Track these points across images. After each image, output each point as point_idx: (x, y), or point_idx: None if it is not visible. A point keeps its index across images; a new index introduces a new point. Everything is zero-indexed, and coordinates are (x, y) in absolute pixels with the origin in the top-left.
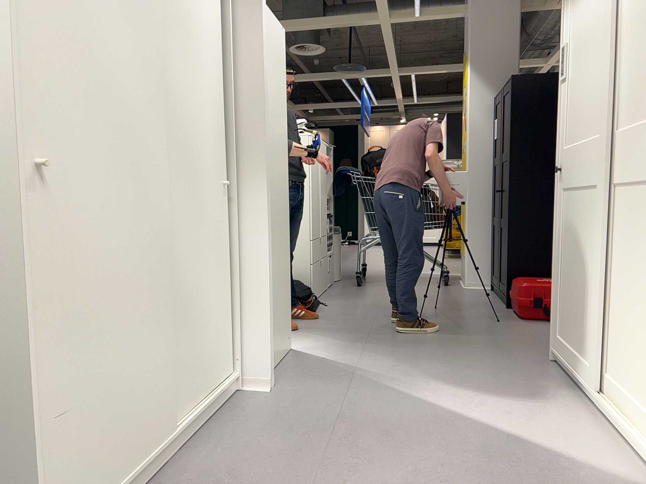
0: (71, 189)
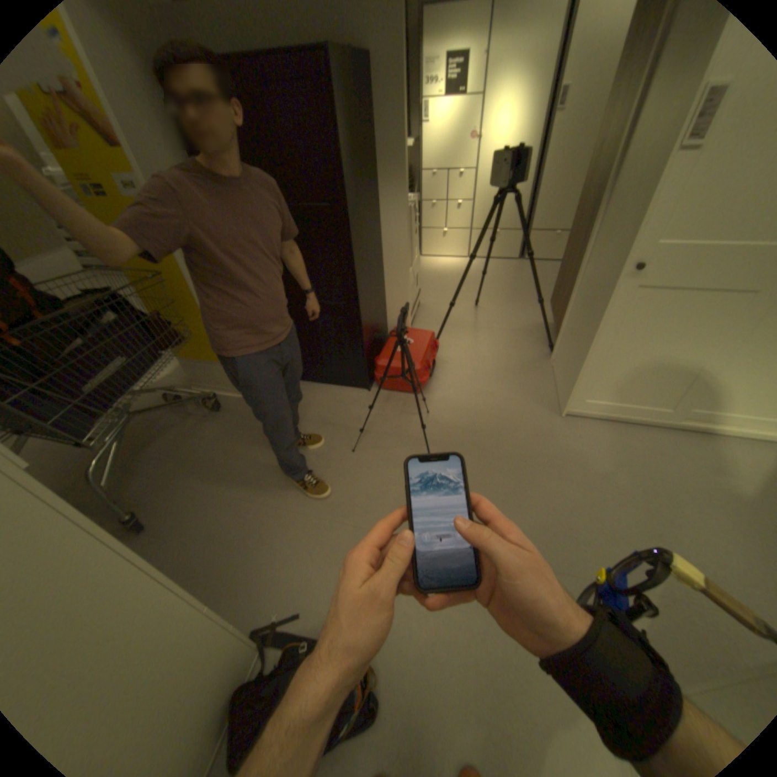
0: None
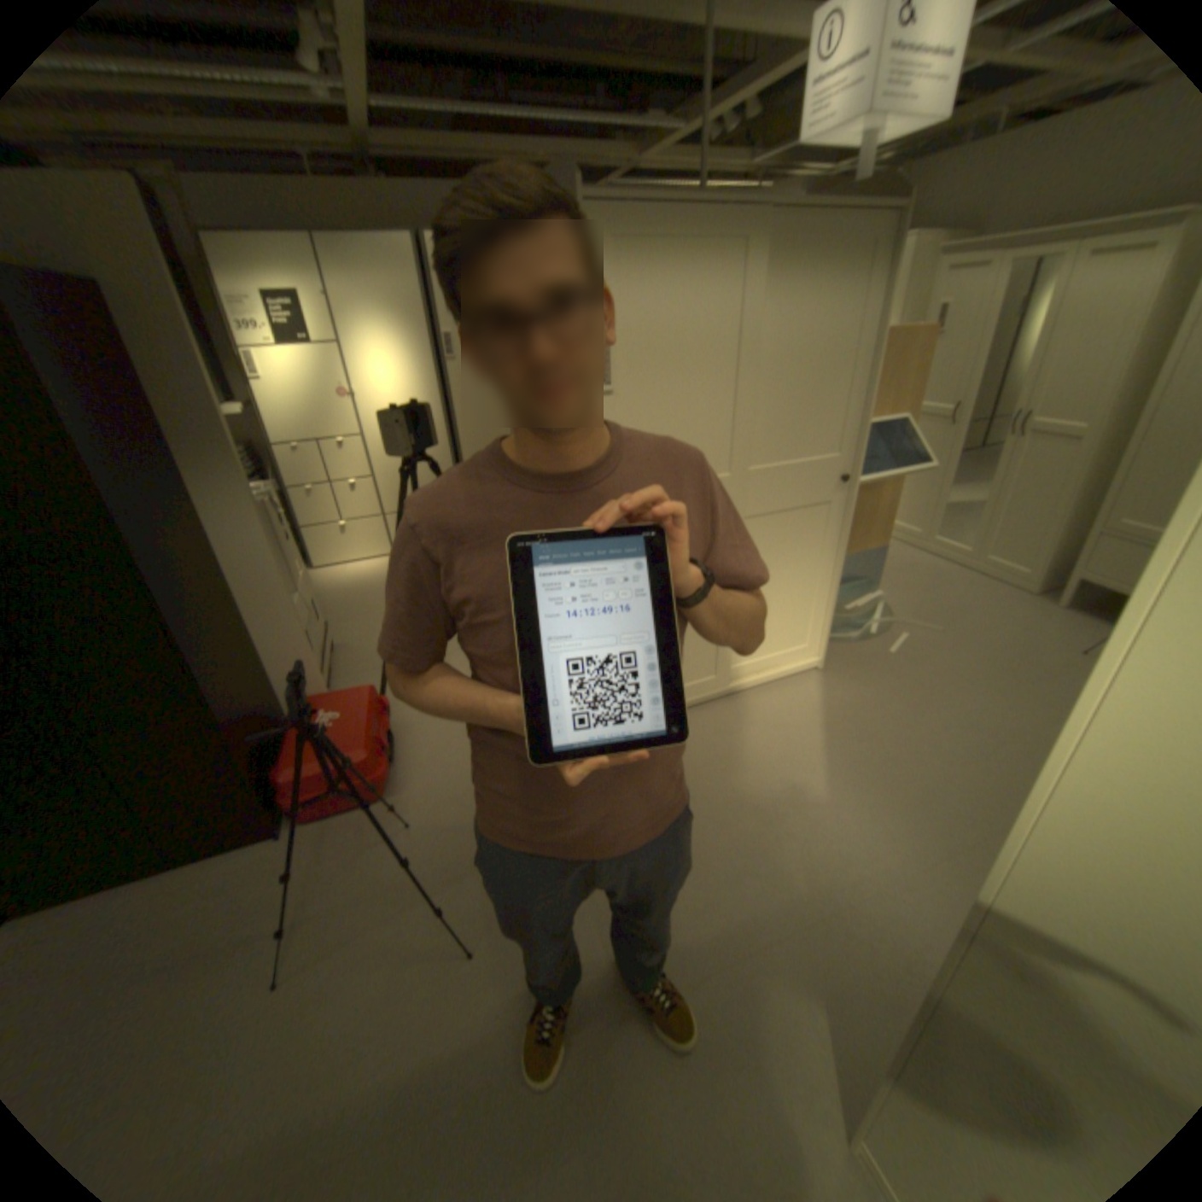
0: None
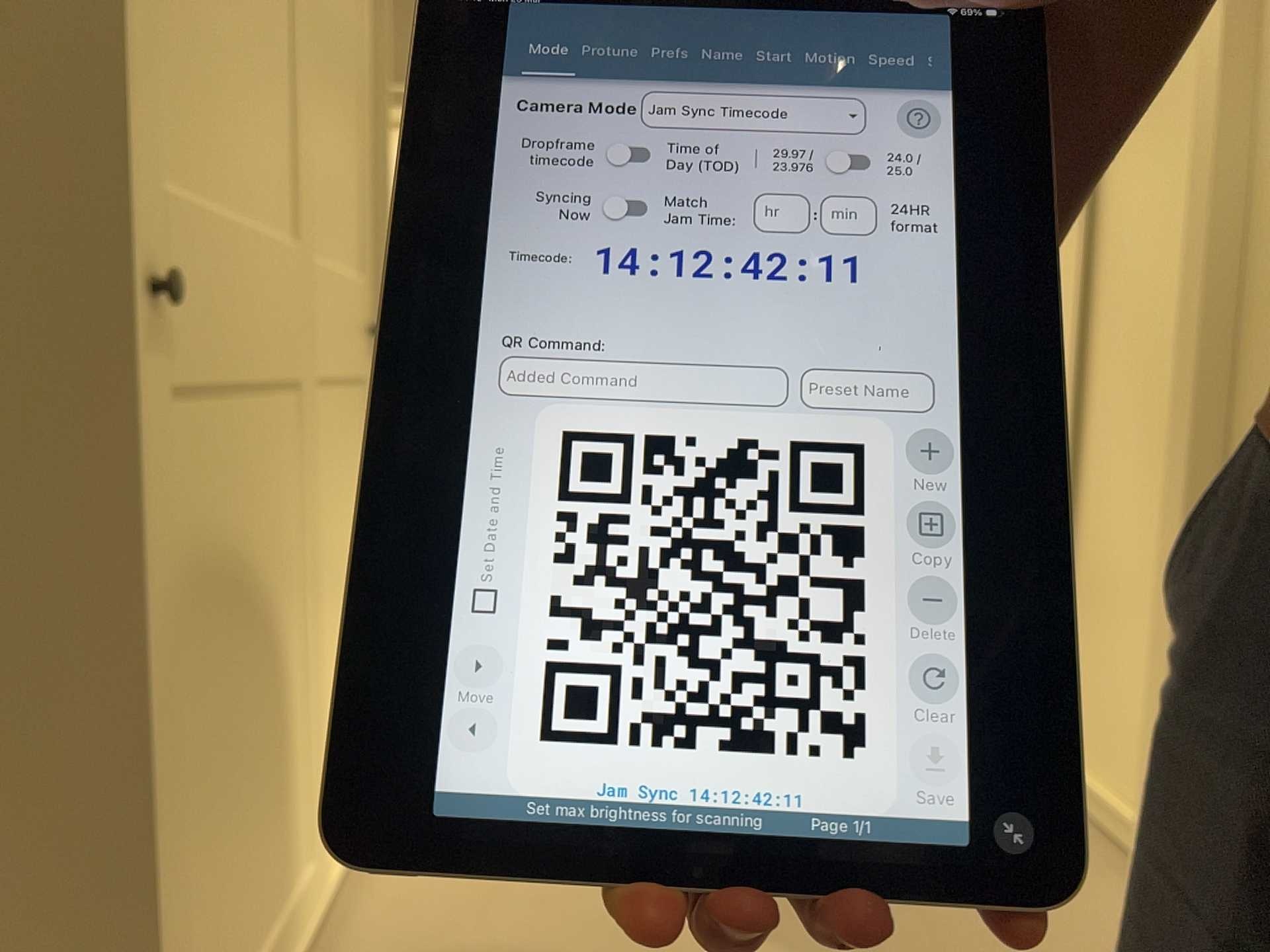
0: None
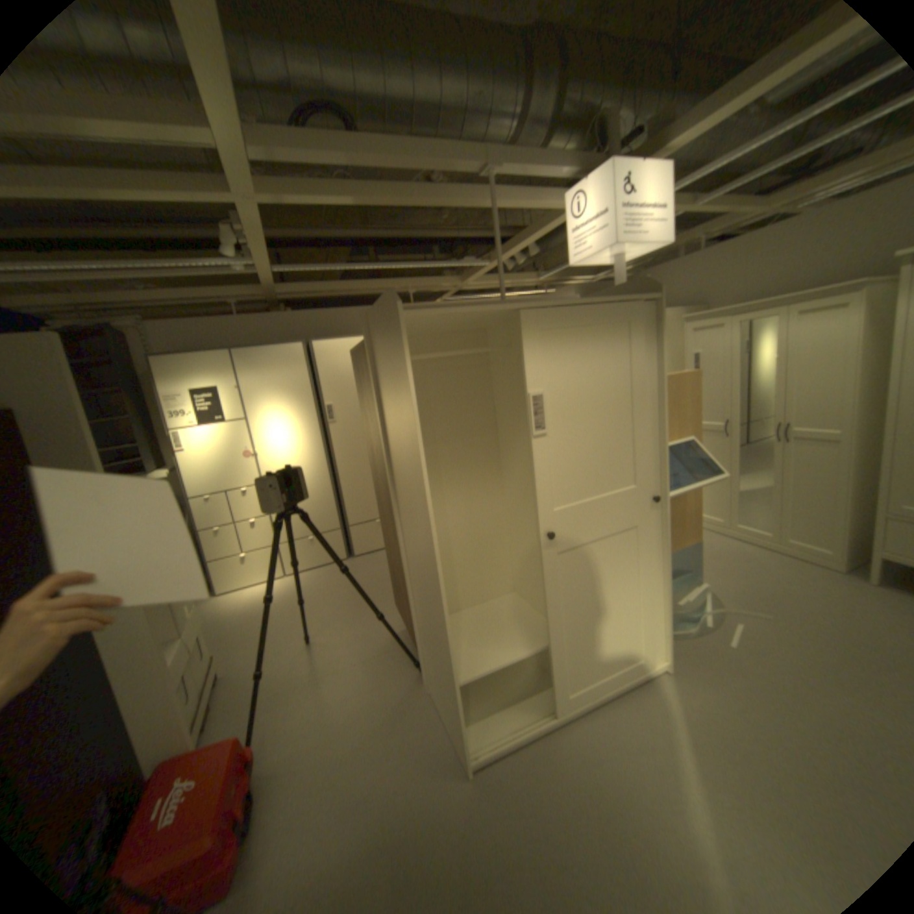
0: None
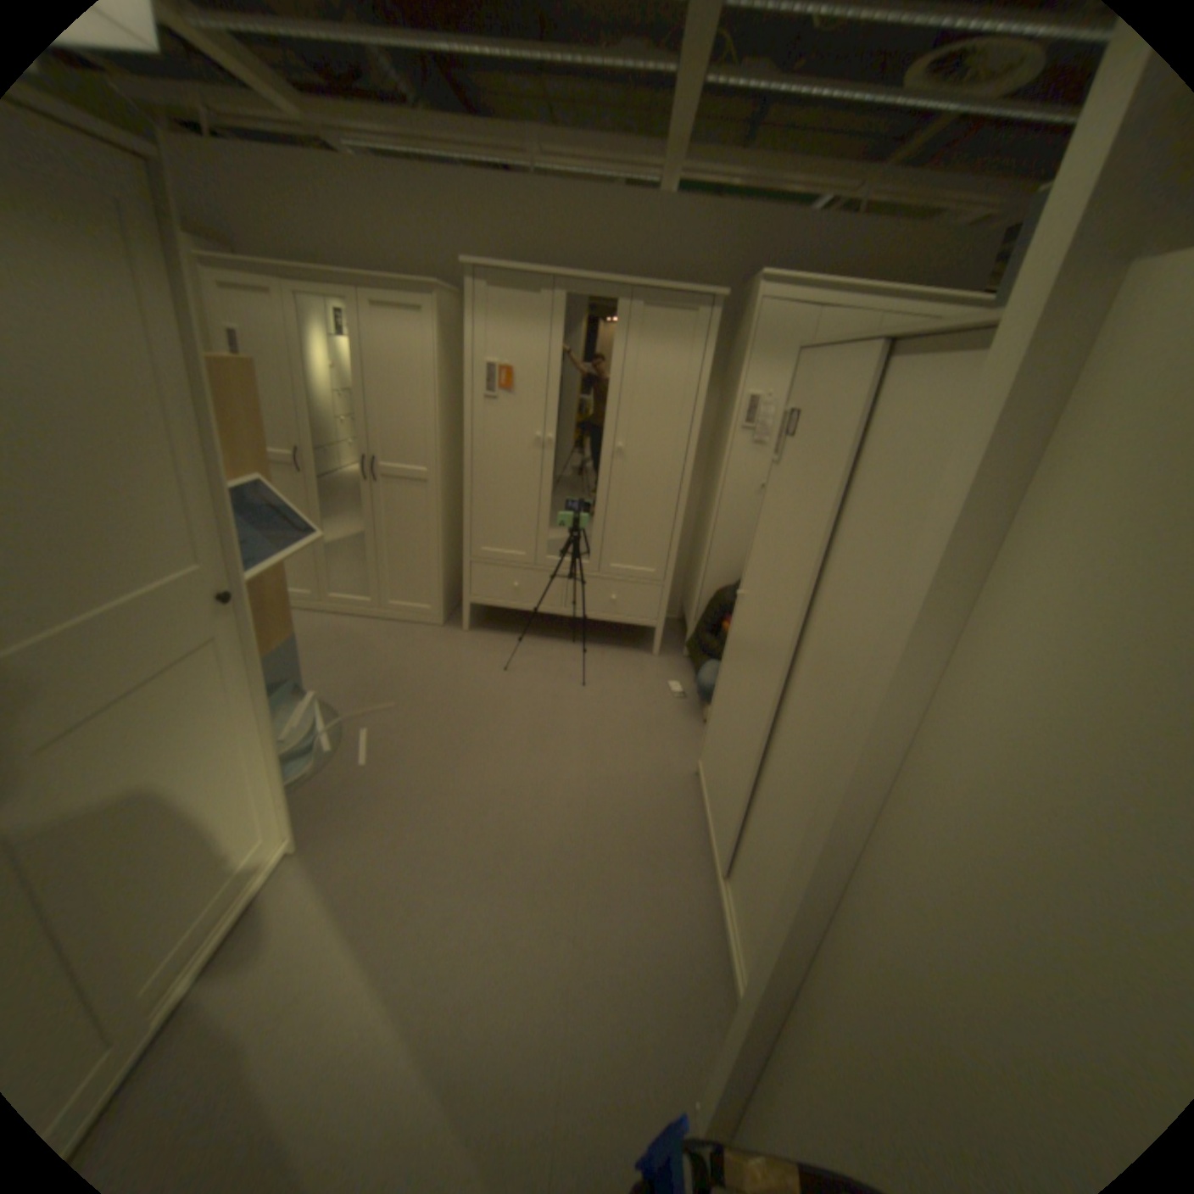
0: (739, 610)
